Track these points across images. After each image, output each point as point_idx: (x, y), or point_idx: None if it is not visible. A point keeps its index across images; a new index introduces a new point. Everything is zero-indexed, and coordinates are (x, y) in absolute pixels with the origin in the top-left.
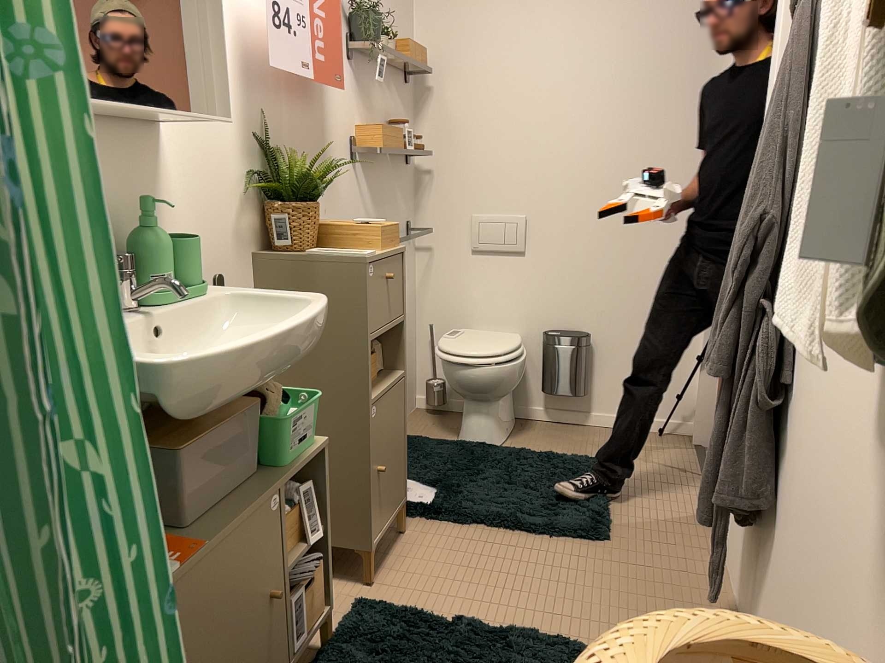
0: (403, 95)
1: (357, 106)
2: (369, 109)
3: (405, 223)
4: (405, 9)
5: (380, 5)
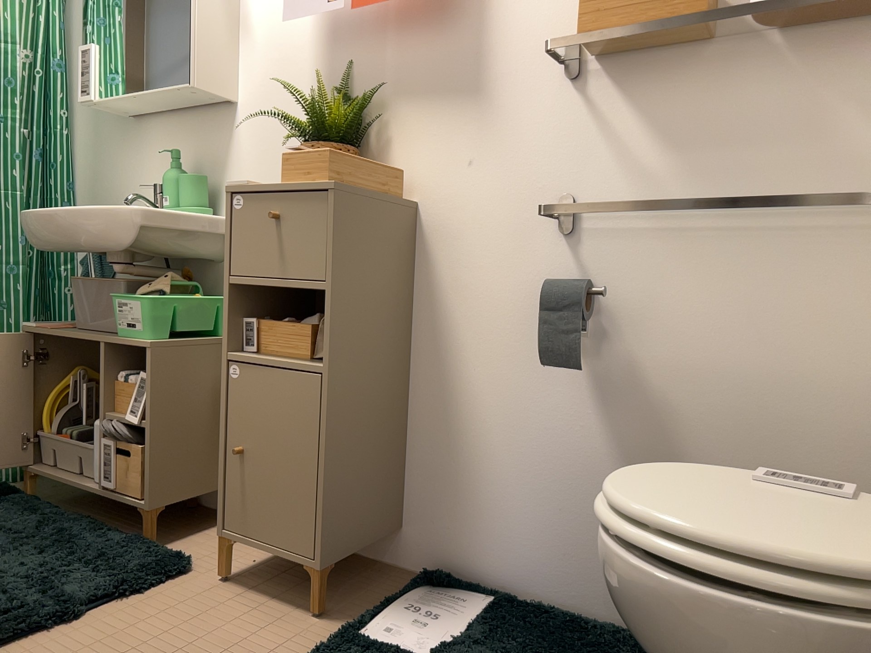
0: None
1: None
2: None
3: None
4: None
5: None
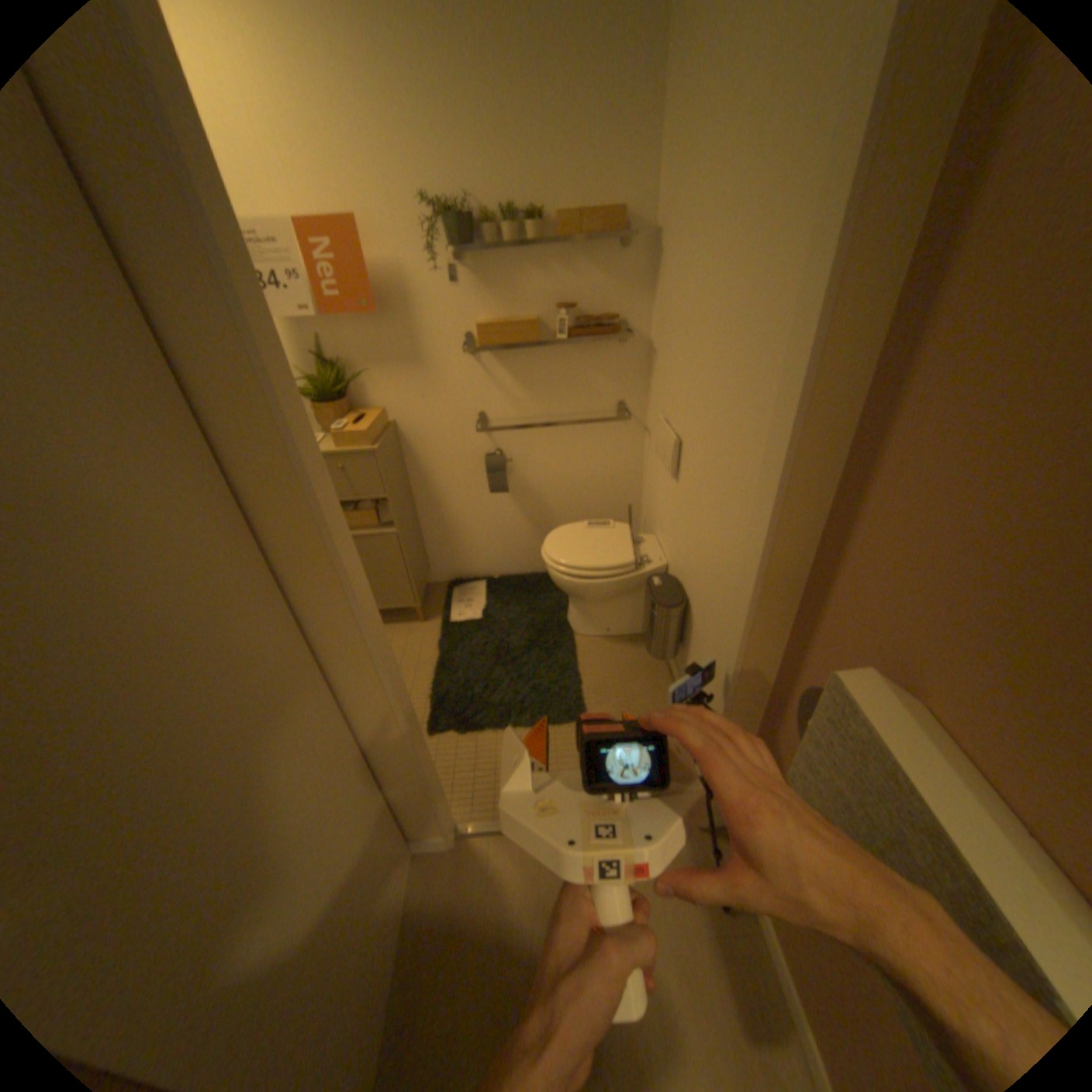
0: (612, 257)
1: (476, 298)
2: (507, 295)
3: (610, 401)
4: (622, 136)
5: (537, 161)
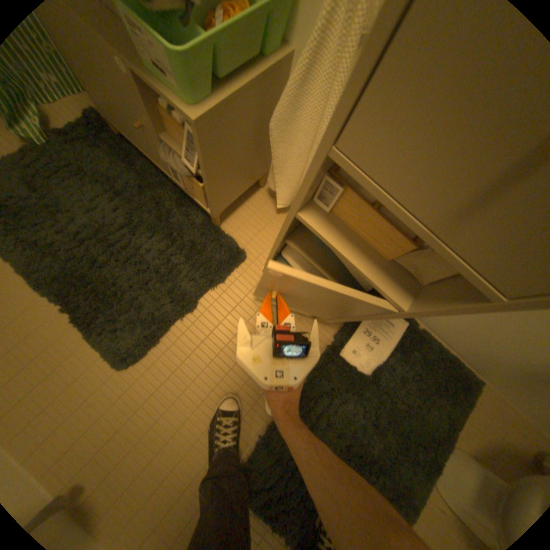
0: None
1: None
2: None
3: None
4: None
5: None
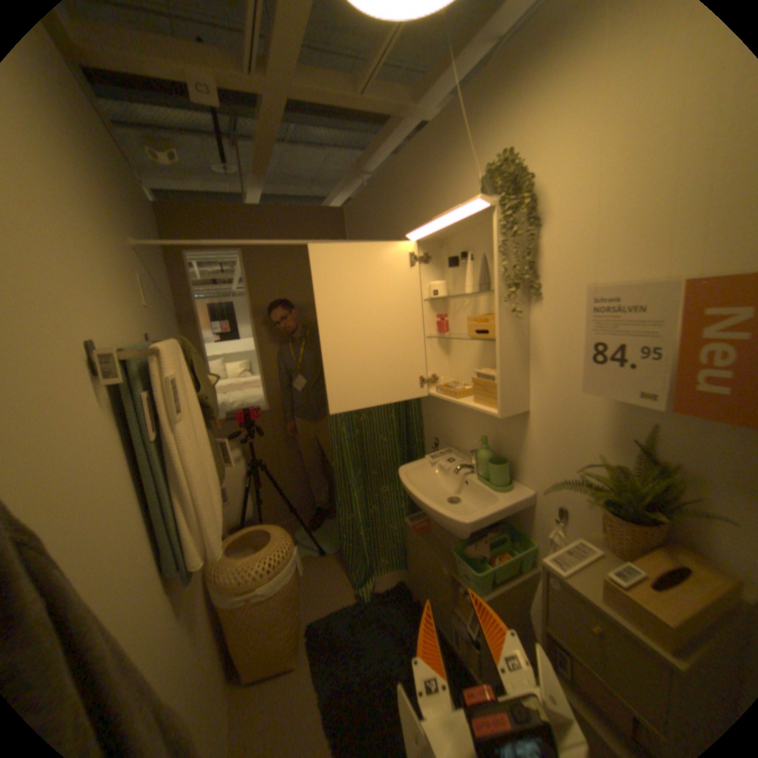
0: None
1: None
2: None
3: None
4: None
5: None
